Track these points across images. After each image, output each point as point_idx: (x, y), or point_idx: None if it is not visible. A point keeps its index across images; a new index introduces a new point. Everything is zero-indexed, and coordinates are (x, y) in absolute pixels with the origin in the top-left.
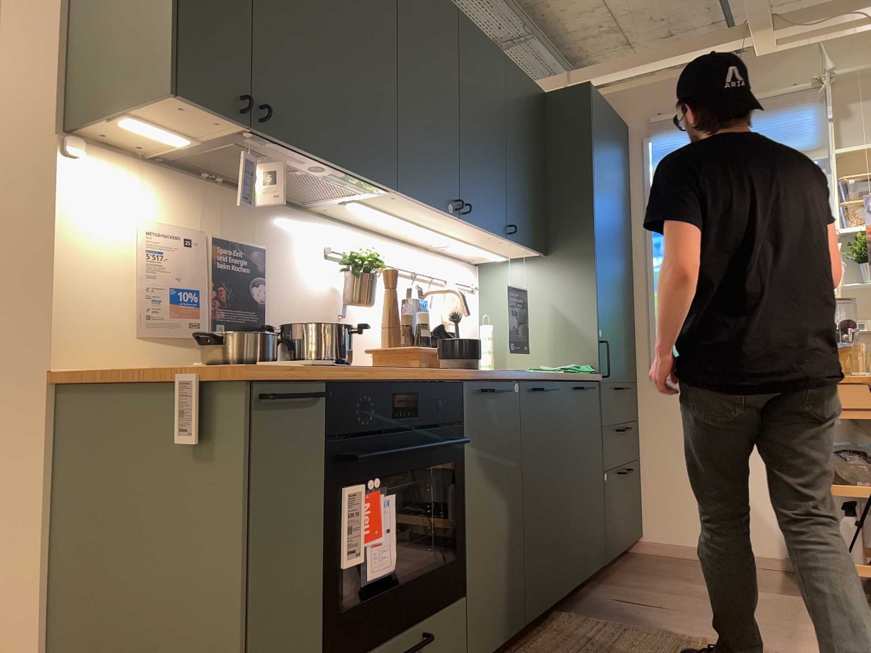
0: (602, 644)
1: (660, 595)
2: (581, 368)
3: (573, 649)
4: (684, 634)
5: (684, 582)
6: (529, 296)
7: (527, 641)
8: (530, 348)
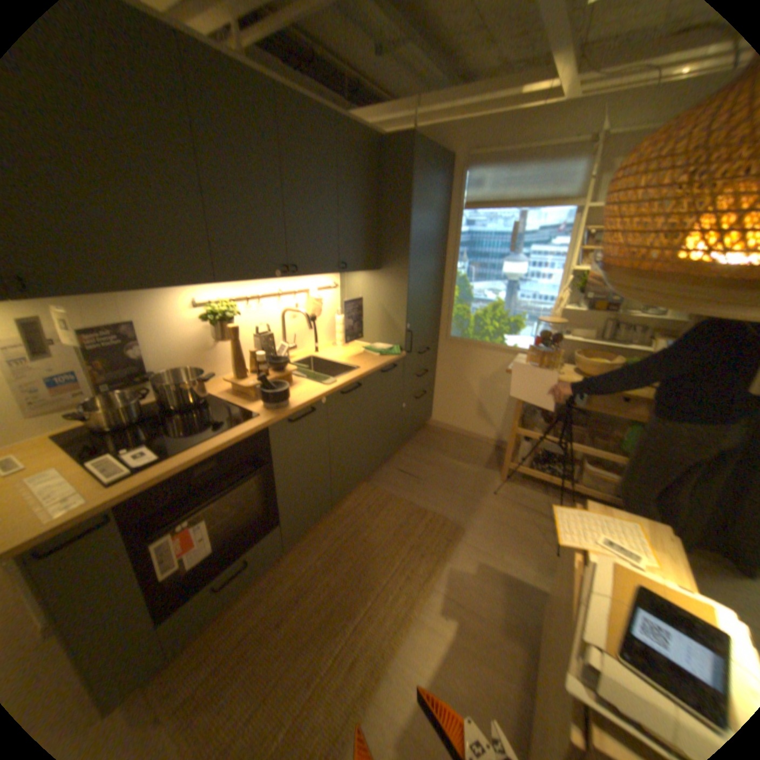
0: (372, 514)
1: (421, 466)
2: (390, 352)
3: (356, 517)
4: (418, 504)
5: (439, 454)
6: (367, 296)
7: (336, 509)
8: (367, 329)
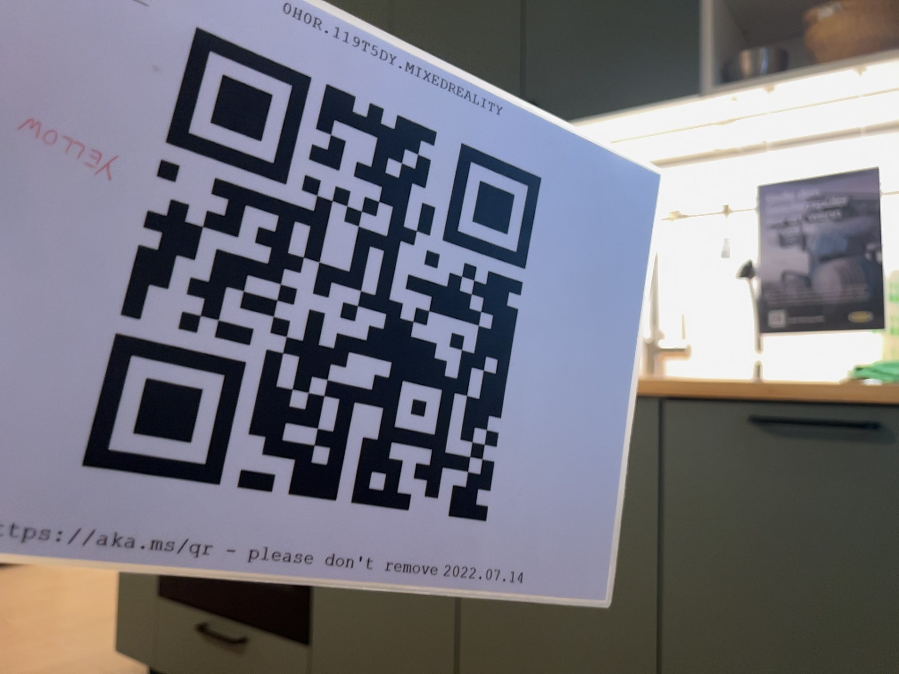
0: None
1: None
2: None
3: None
4: None
5: None
6: None
7: None
8: None
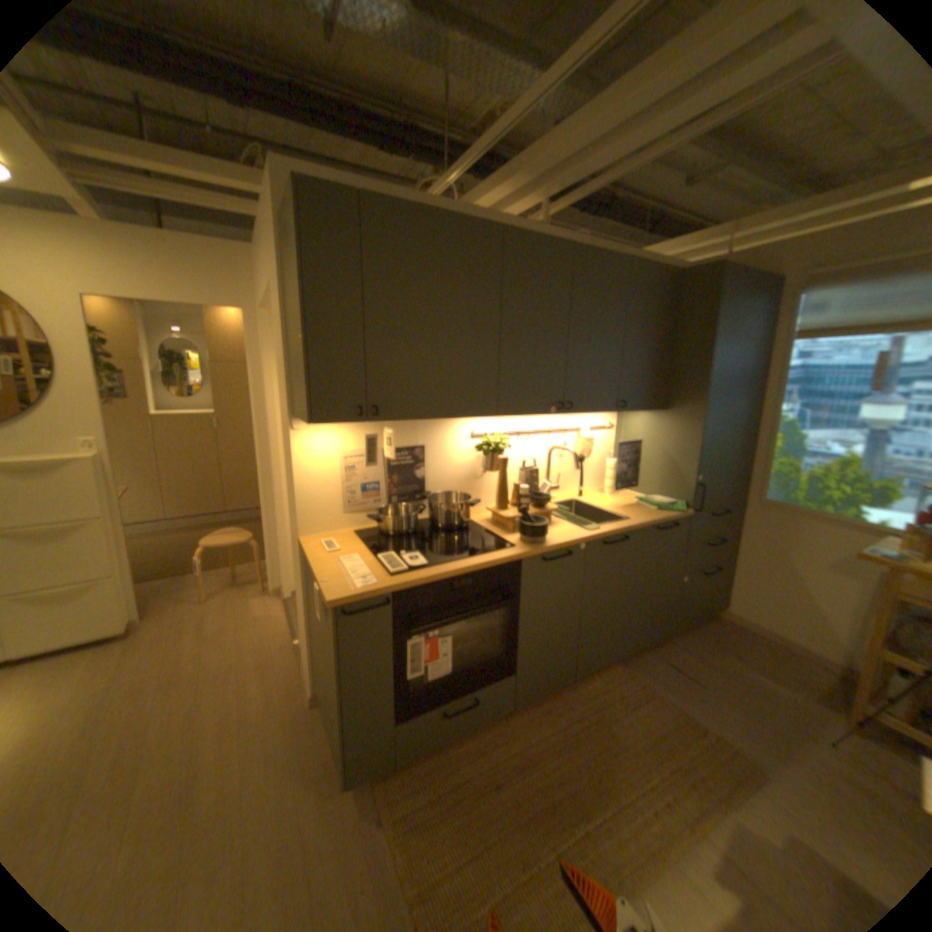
0: (627, 707)
1: (707, 670)
2: (672, 506)
3: (605, 704)
4: (696, 718)
5: (738, 662)
6: (648, 439)
7: (580, 686)
8: (644, 476)
